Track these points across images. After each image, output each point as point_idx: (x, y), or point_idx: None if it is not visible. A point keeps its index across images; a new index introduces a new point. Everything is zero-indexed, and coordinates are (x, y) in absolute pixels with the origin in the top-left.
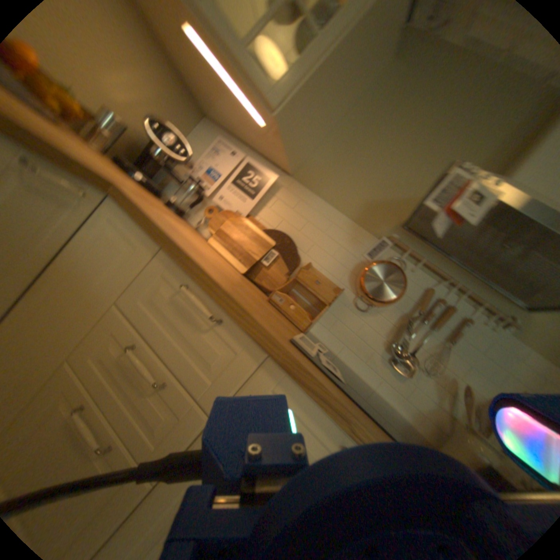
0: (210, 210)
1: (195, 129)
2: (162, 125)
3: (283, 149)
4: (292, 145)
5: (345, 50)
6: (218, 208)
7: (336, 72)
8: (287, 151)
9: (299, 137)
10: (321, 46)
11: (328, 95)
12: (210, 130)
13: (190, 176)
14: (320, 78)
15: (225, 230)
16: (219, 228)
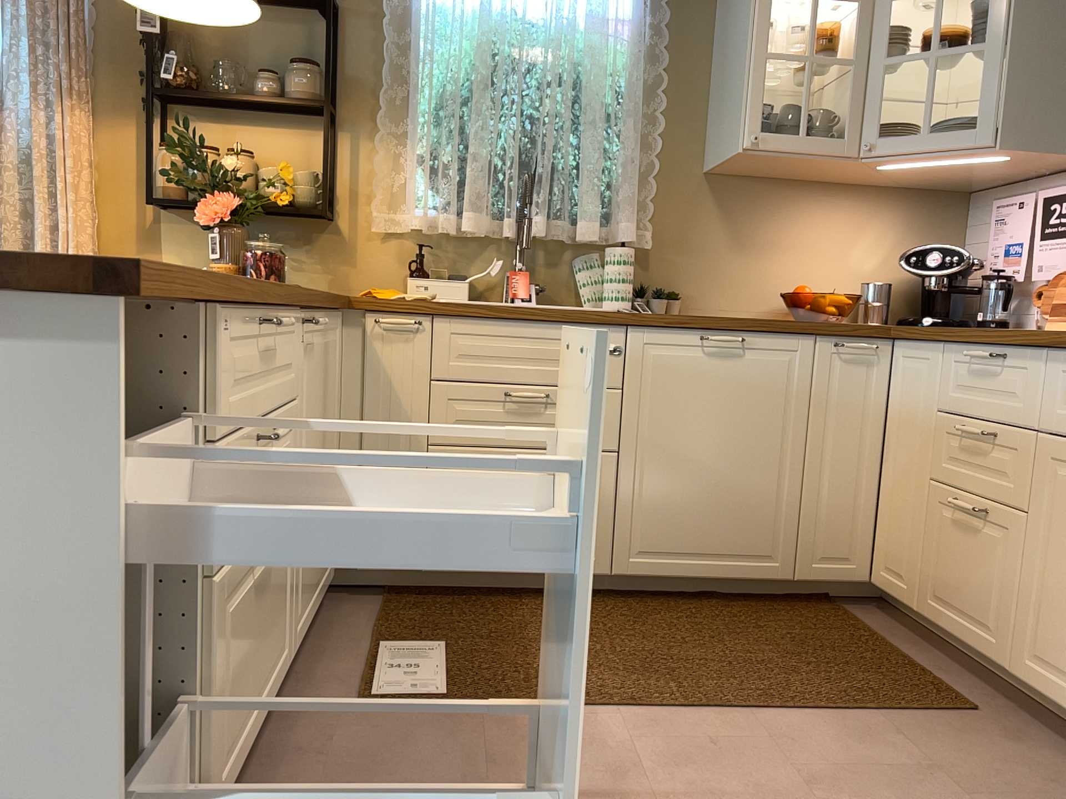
0: (1038, 294)
1: (968, 217)
2: (924, 251)
3: (1051, 154)
4: (1061, 138)
5: (1026, 14)
6: (1049, 283)
7: (1040, 33)
8: (1059, 150)
9: (1062, 121)
10: (993, 50)
11: (1057, 52)
12: (985, 202)
13: (990, 275)
14: (1020, 66)
15: (1059, 300)
16: (1053, 305)
